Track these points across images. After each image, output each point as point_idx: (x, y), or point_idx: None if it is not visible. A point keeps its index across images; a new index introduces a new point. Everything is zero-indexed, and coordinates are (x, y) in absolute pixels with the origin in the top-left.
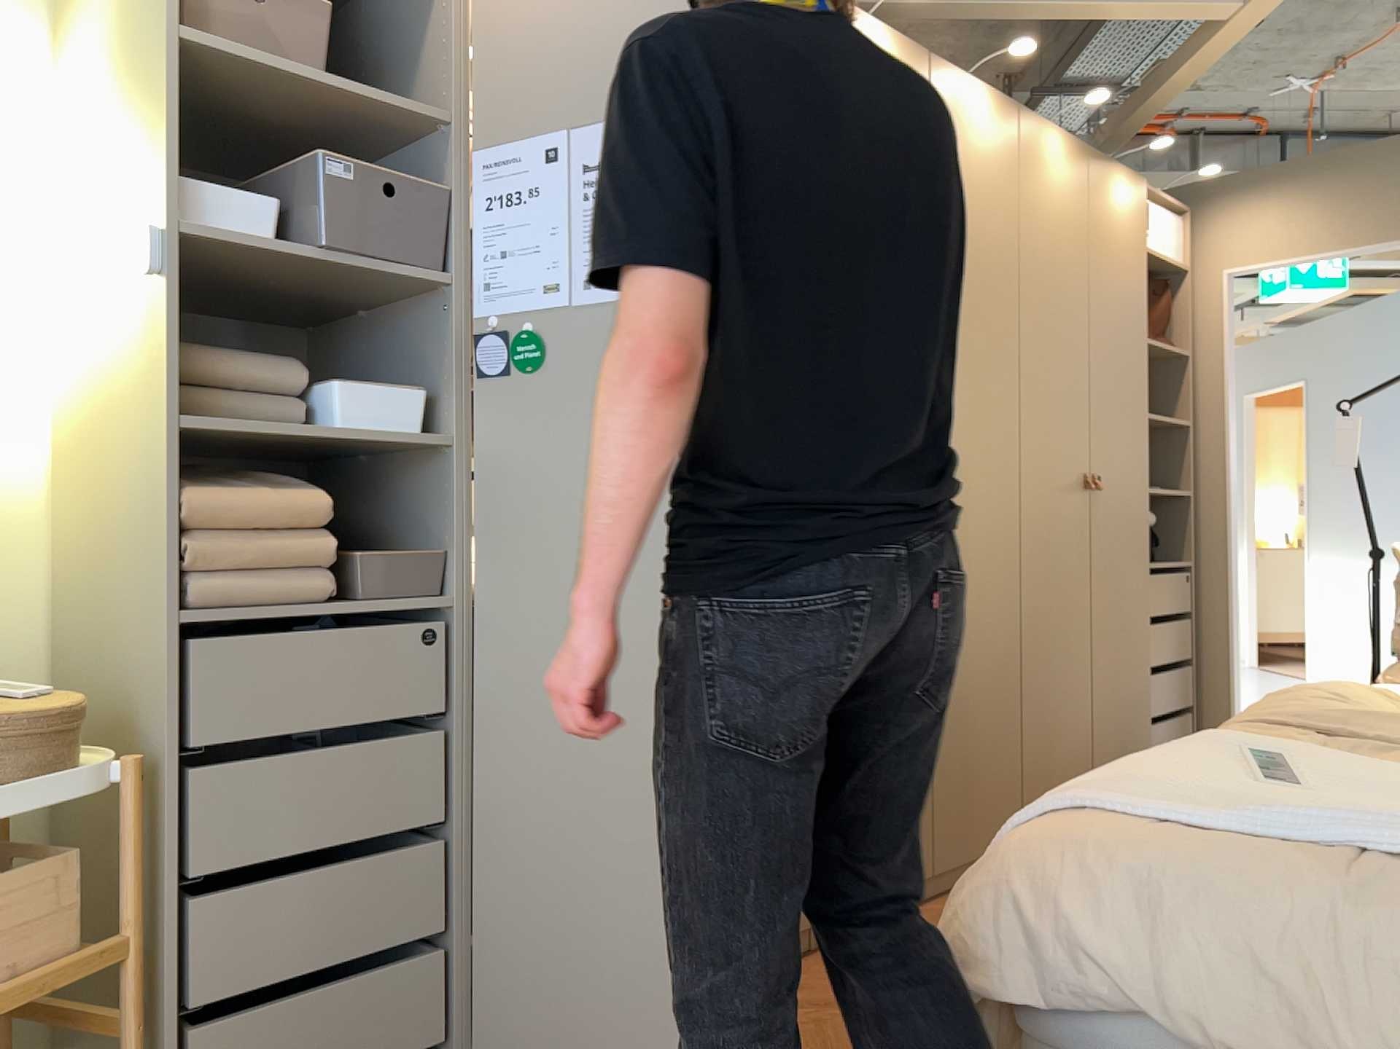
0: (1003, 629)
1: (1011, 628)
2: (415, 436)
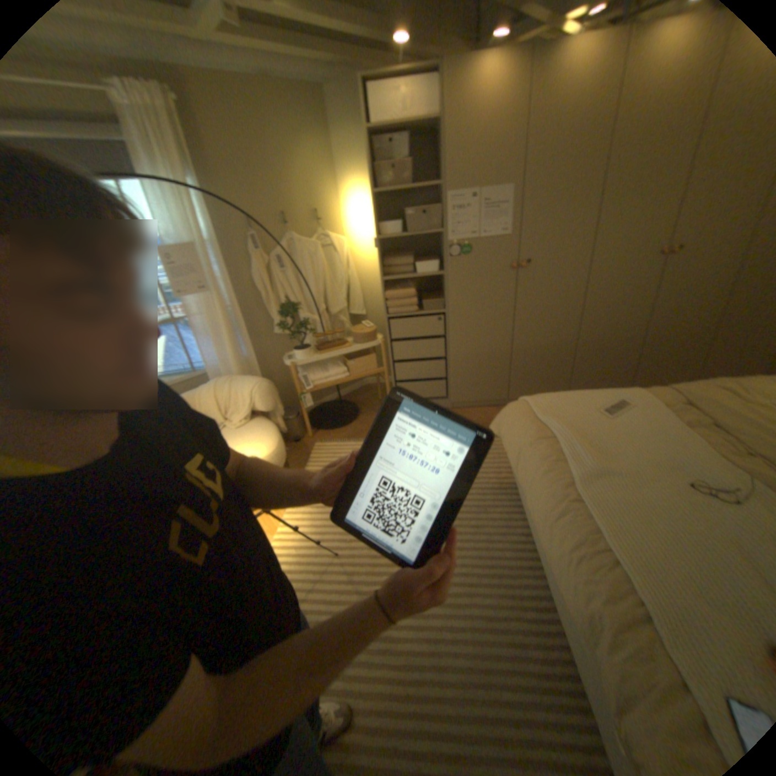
0: (704, 312)
1: (712, 312)
2: (436, 273)
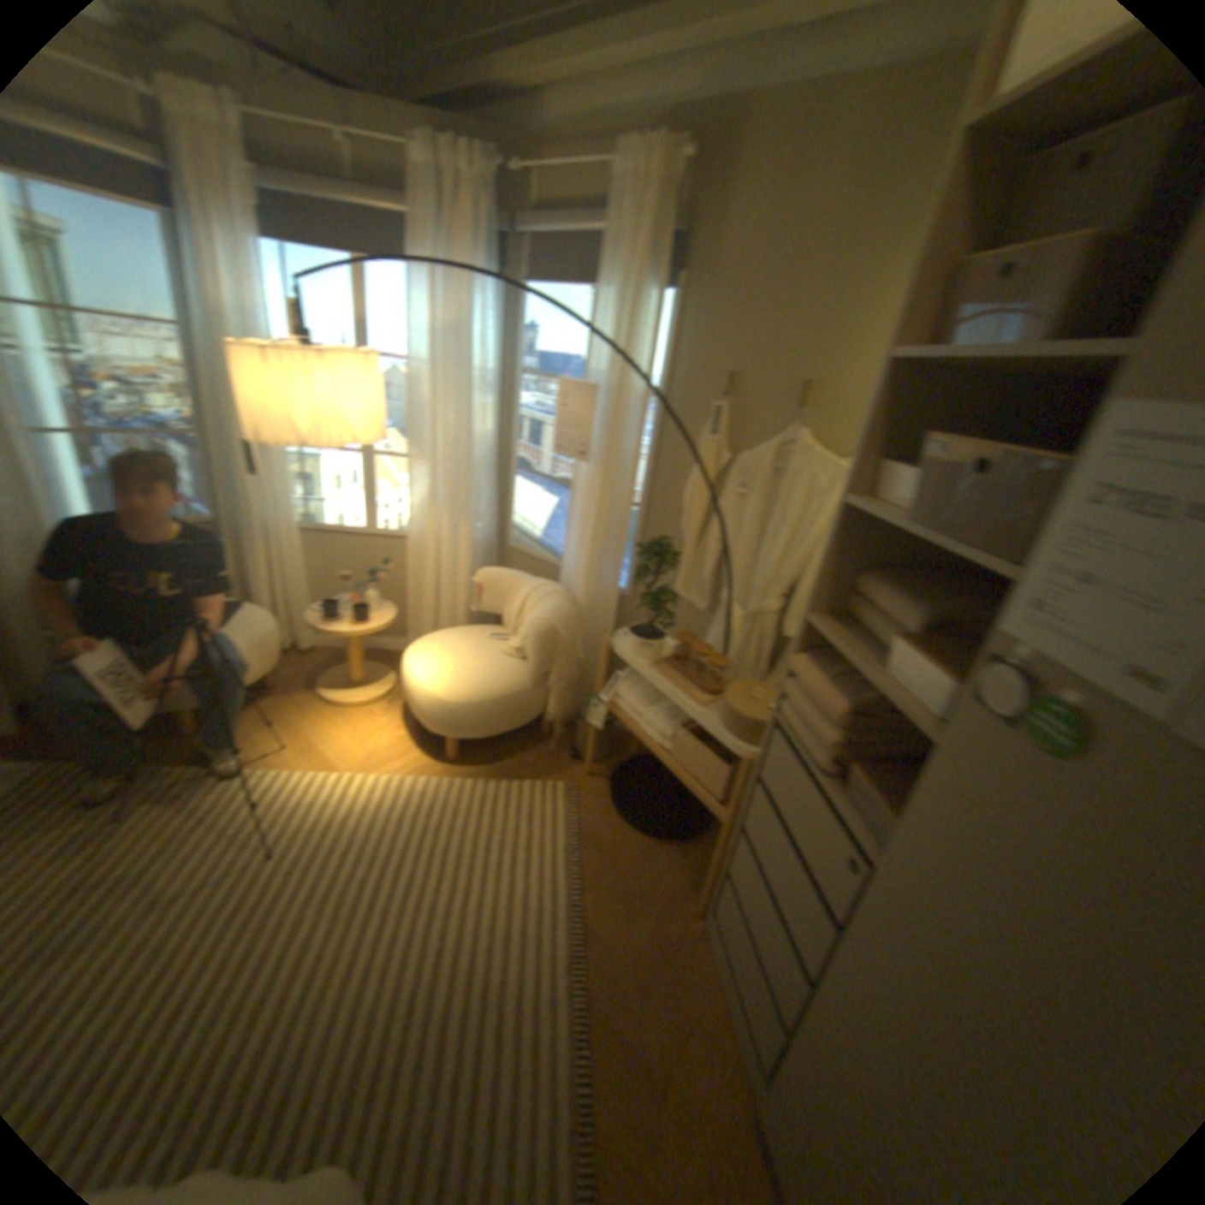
0: None
1: None
2: (924, 717)
